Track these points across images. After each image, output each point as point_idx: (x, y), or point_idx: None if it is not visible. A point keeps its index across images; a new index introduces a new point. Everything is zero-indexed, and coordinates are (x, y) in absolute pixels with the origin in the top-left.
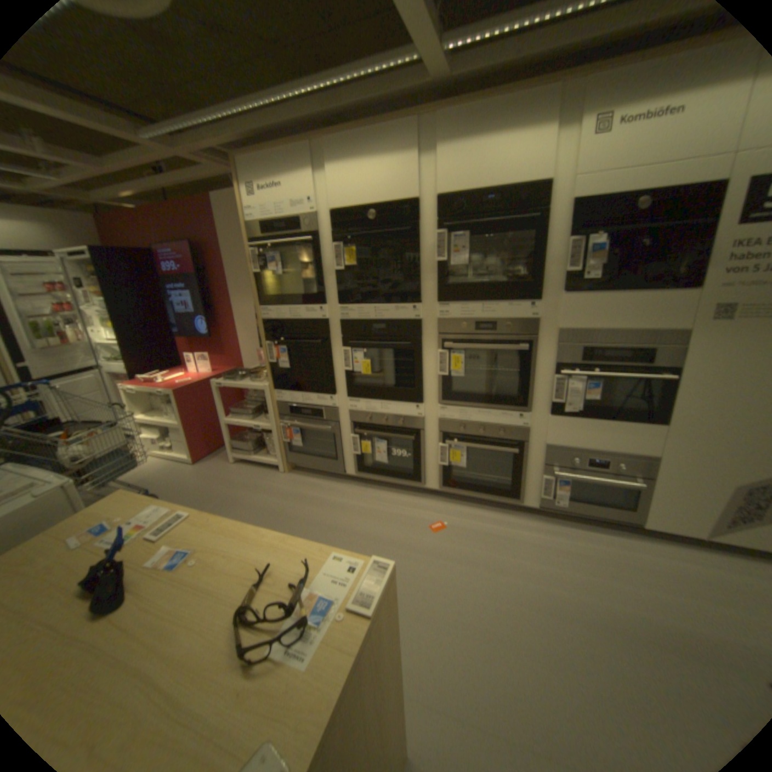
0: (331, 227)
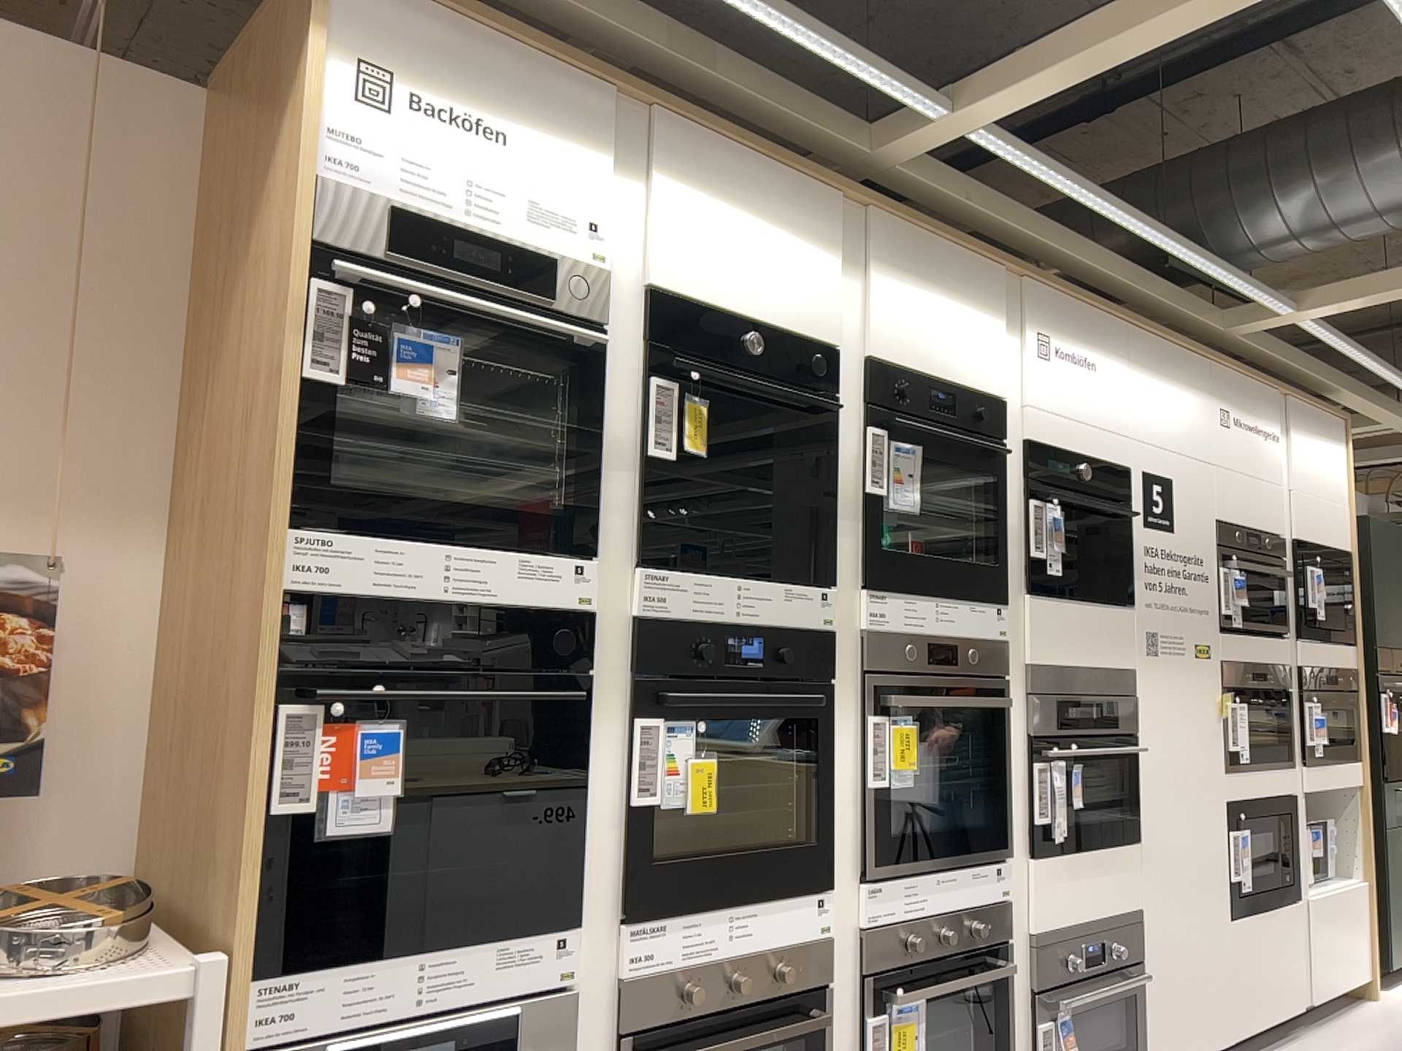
0: (652, 334)
